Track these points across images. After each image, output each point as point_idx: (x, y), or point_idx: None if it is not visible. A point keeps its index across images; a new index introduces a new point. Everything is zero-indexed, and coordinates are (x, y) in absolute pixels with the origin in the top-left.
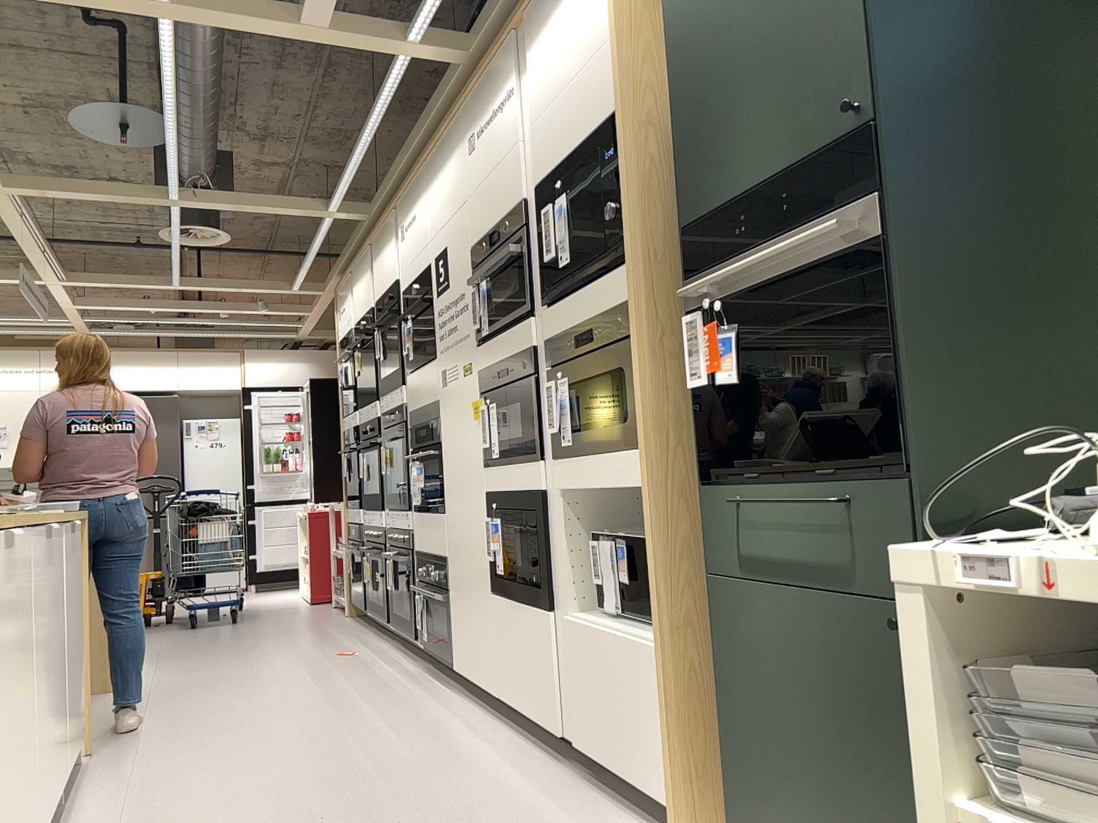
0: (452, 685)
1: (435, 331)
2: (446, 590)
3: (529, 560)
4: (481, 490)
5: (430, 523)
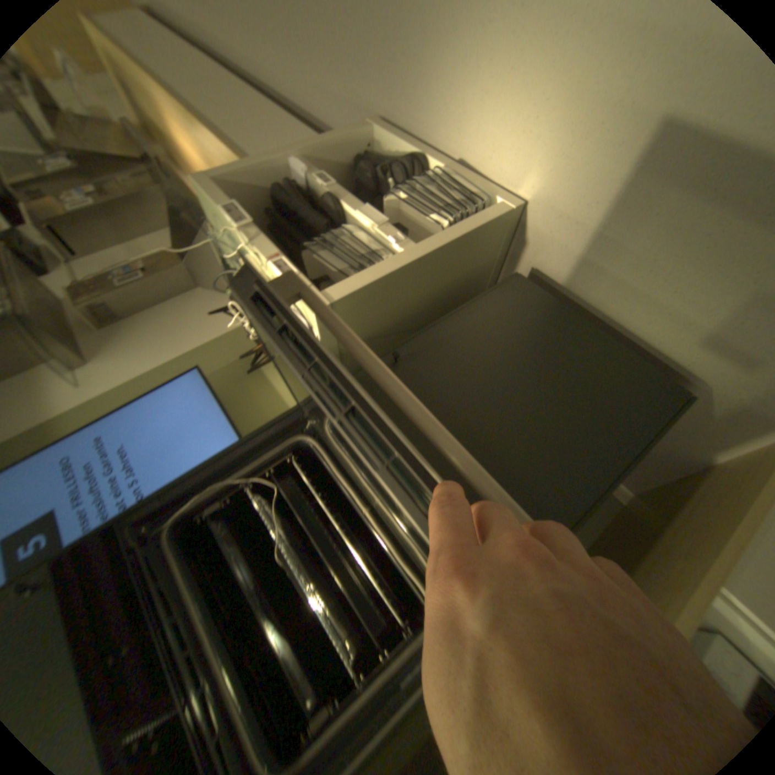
0: None
1: None
2: None
3: None
4: None
5: None
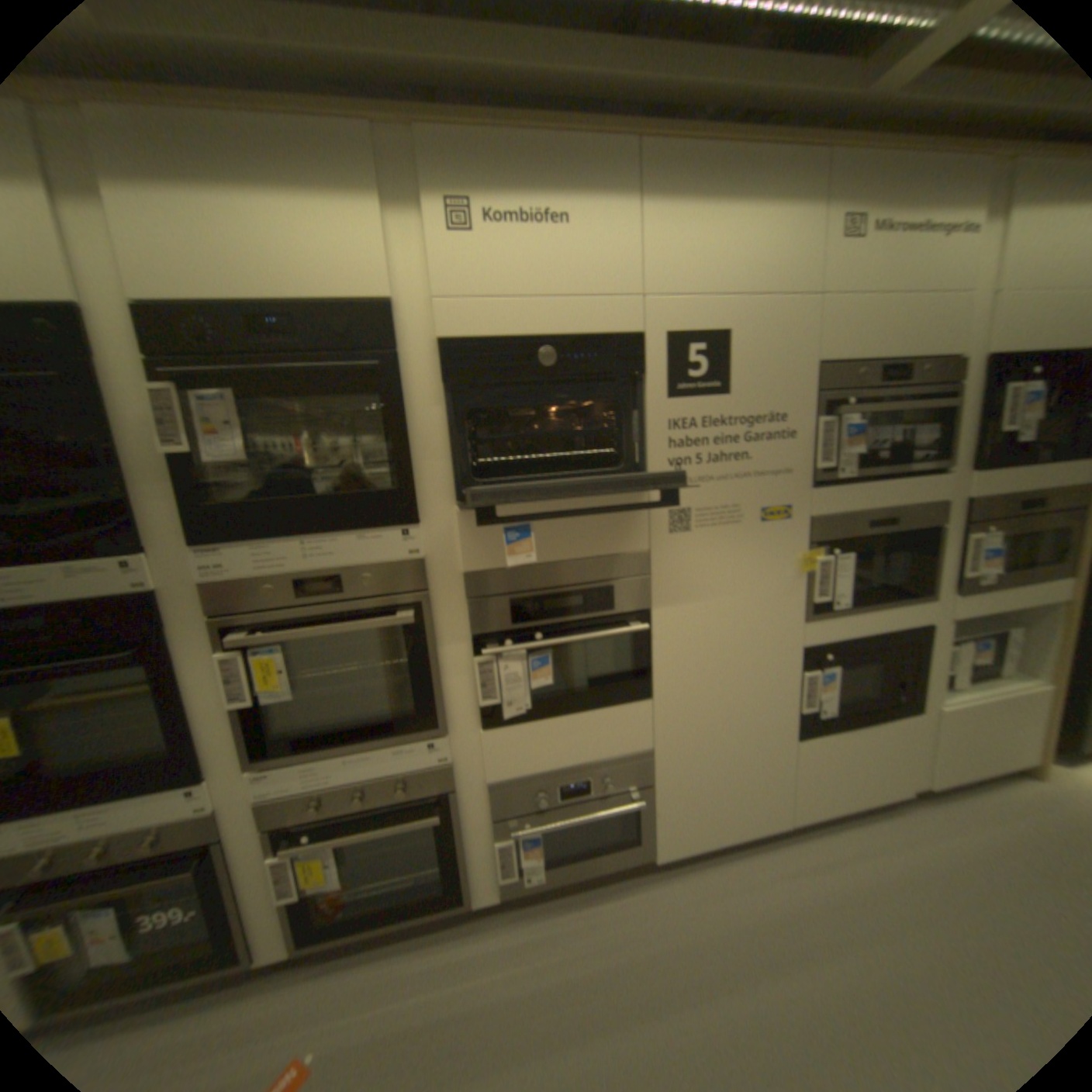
0: (624, 890)
1: (654, 448)
2: (647, 788)
3: (893, 686)
4: (792, 647)
5: (587, 724)
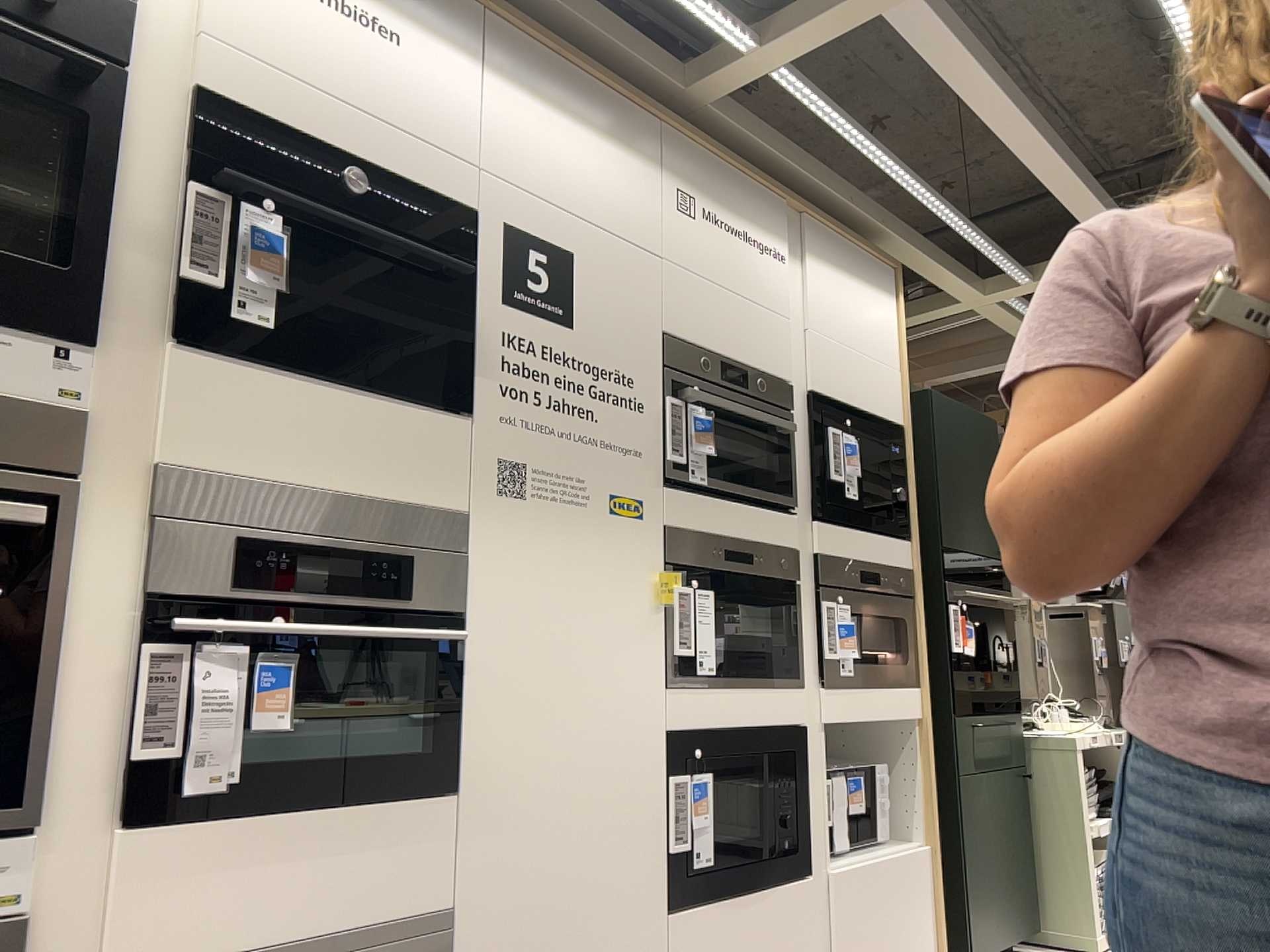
0: None
1: (481, 362)
2: None
3: (772, 819)
4: (652, 726)
5: (340, 834)
